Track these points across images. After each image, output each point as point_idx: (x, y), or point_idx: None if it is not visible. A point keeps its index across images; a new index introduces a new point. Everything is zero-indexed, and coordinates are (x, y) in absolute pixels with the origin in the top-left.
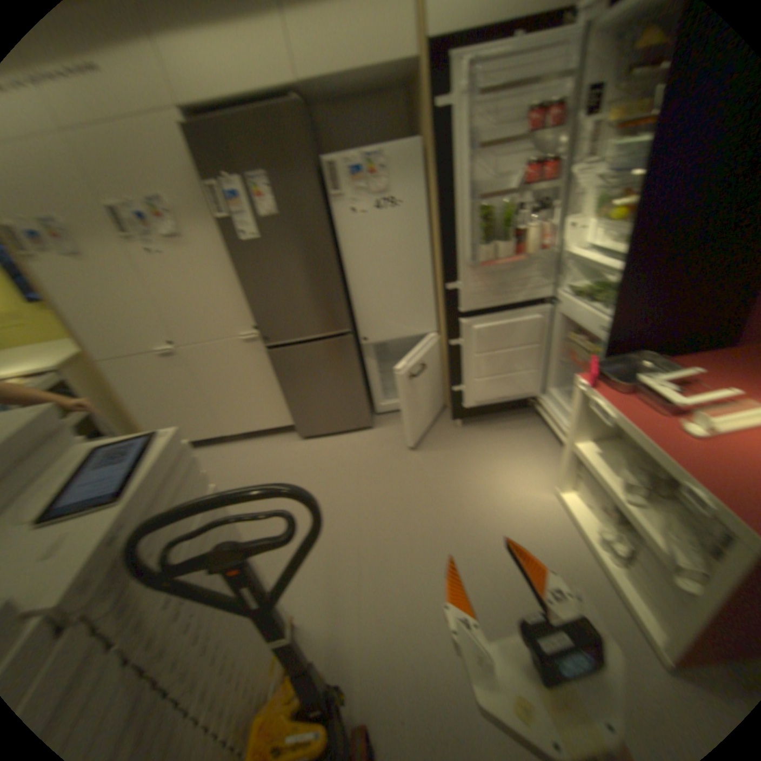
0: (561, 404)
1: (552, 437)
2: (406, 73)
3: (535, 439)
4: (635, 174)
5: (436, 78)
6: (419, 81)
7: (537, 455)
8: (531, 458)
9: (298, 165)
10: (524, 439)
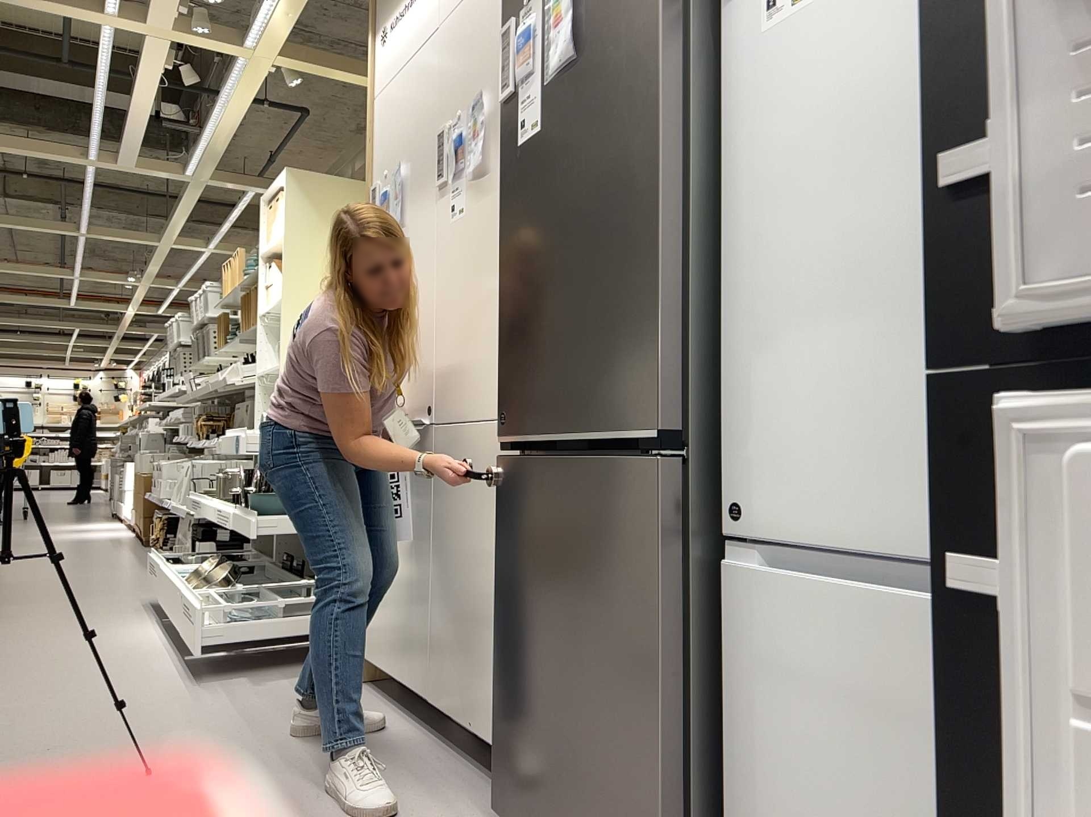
0: None
1: None
2: None
3: None
4: None
5: None
6: None
7: None
8: None
9: None
10: None
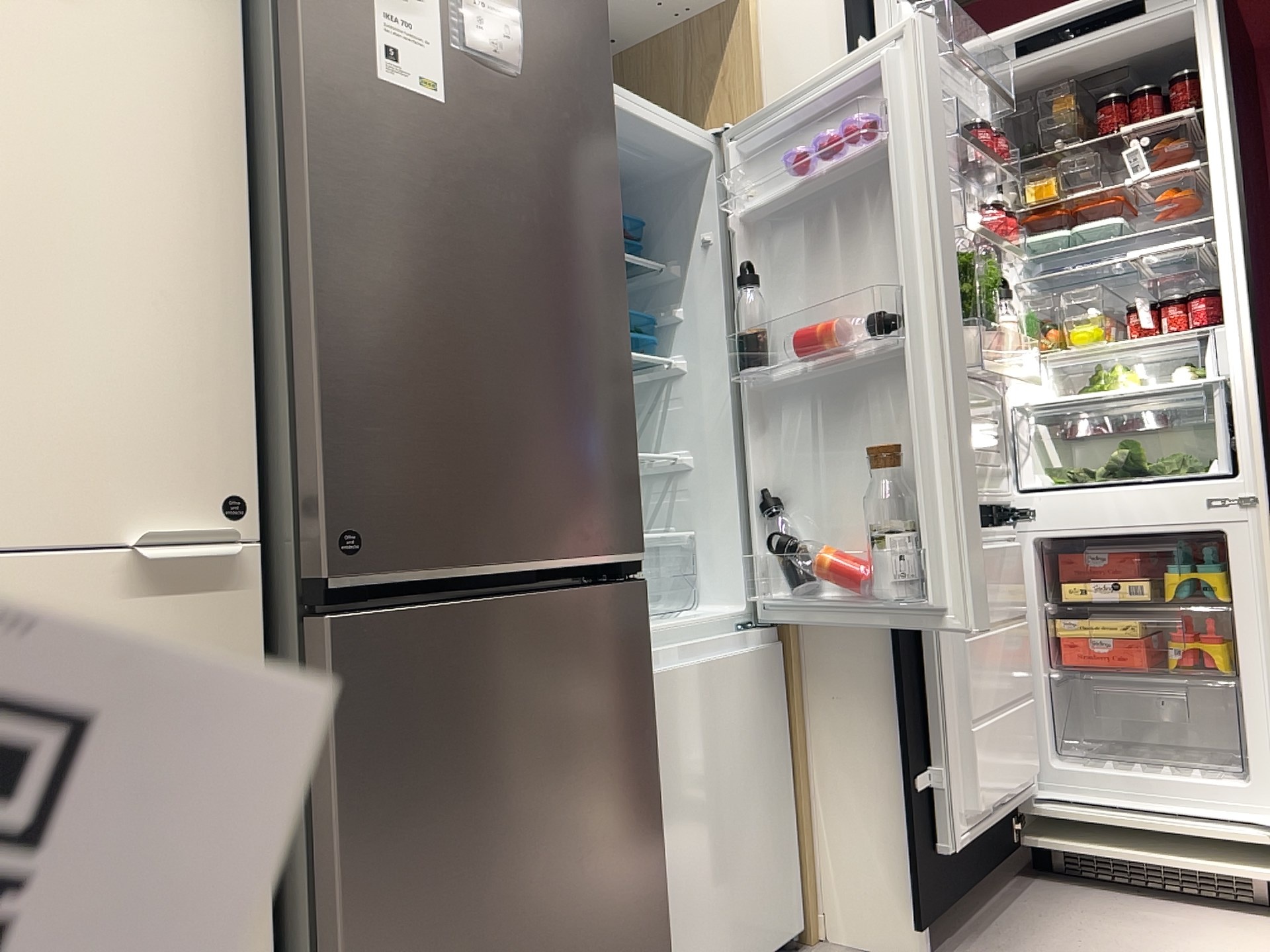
0: (1122, 775)
1: (1139, 894)
2: (637, 40)
3: (1125, 910)
4: (1132, 256)
5: (860, 9)
6: (733, 36)
7: (1189, 932)
8: (1196, 943)
9: (586, 1)
10: (1104, 918)
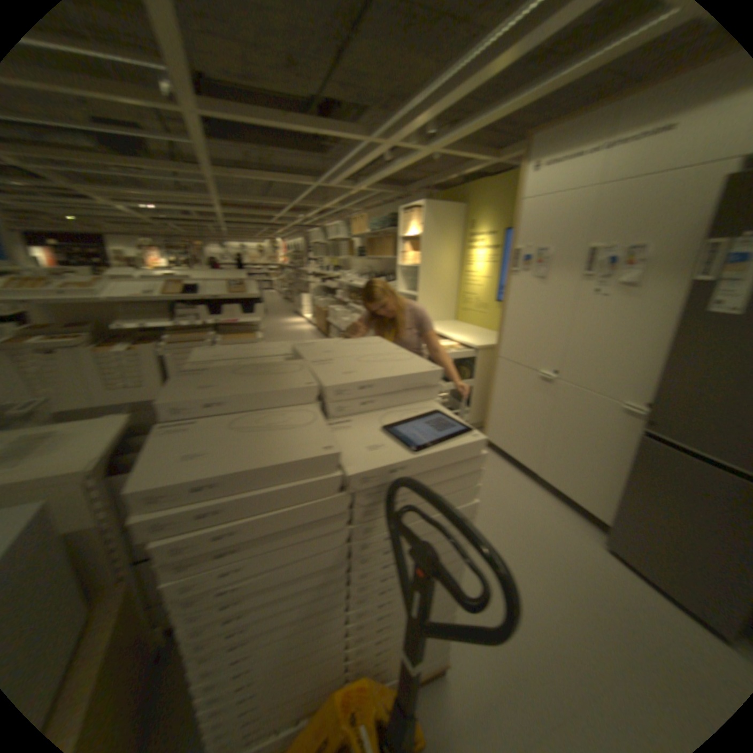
0: None
1: None
2: None
3: None
4: None
5: None
6: None
7: None
8: None
9: None
10: None
